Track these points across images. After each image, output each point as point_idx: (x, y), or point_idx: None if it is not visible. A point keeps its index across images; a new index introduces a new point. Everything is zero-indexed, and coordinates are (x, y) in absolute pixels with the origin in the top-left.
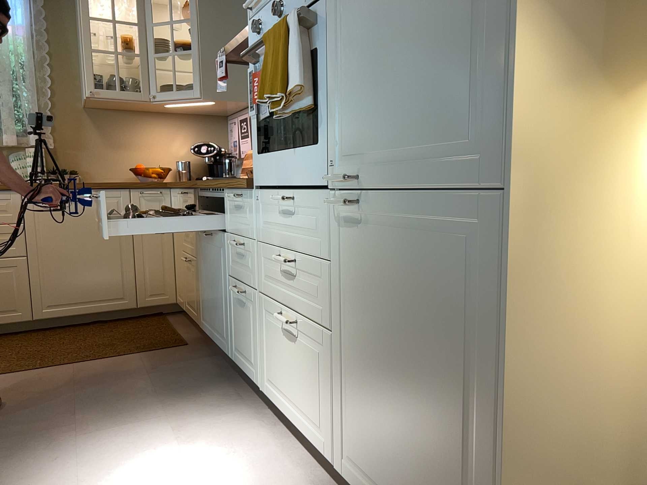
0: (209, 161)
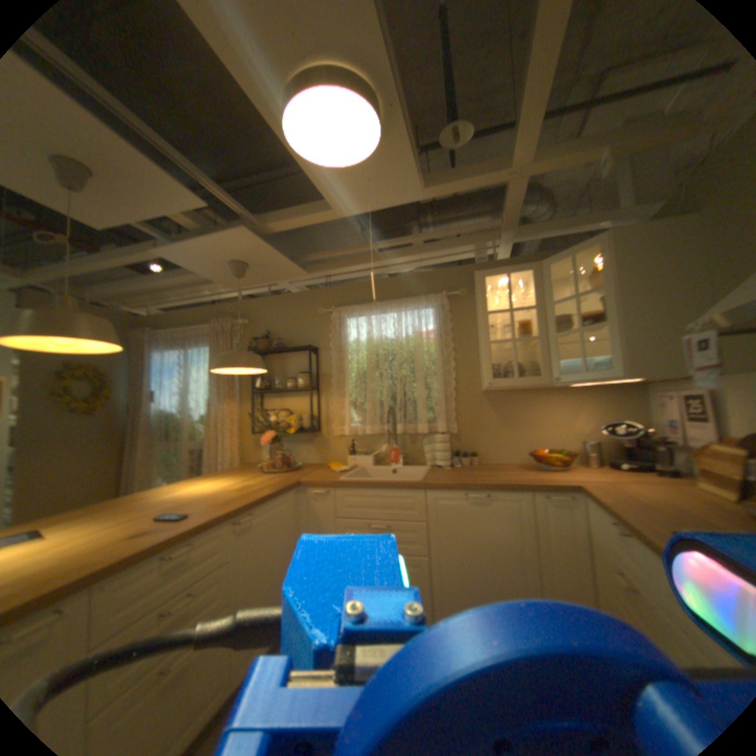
0: (631, 445)
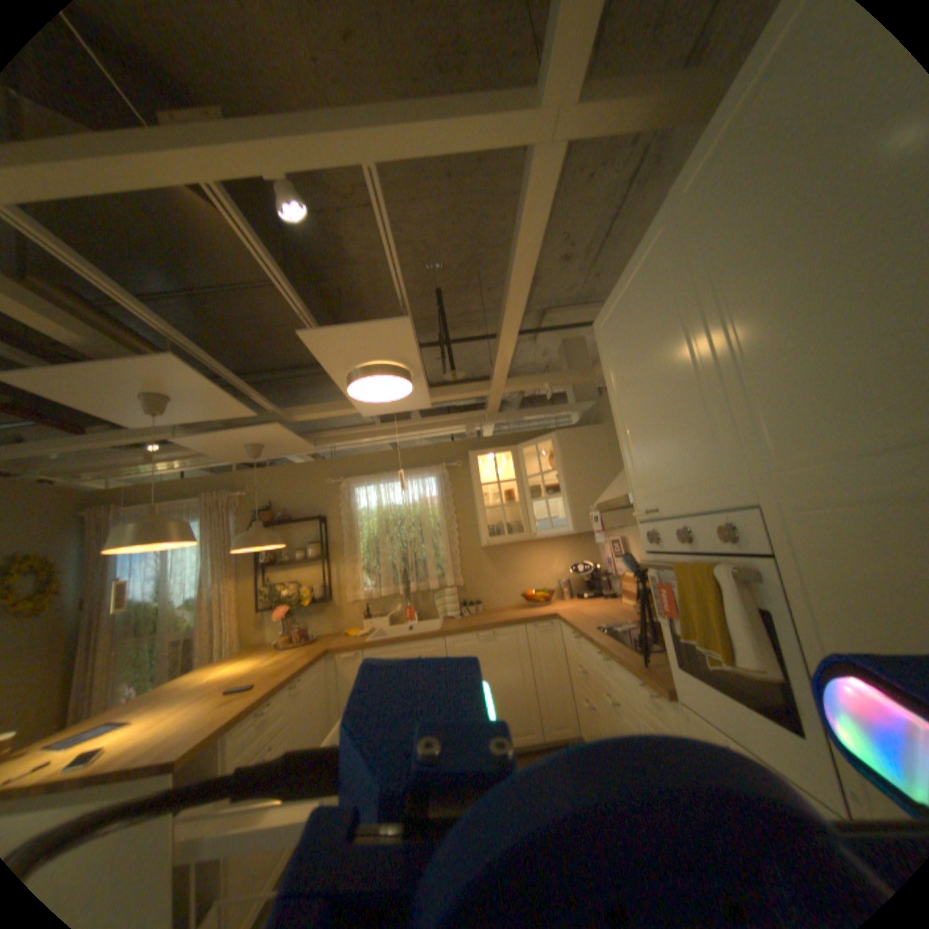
0: (587, 579)
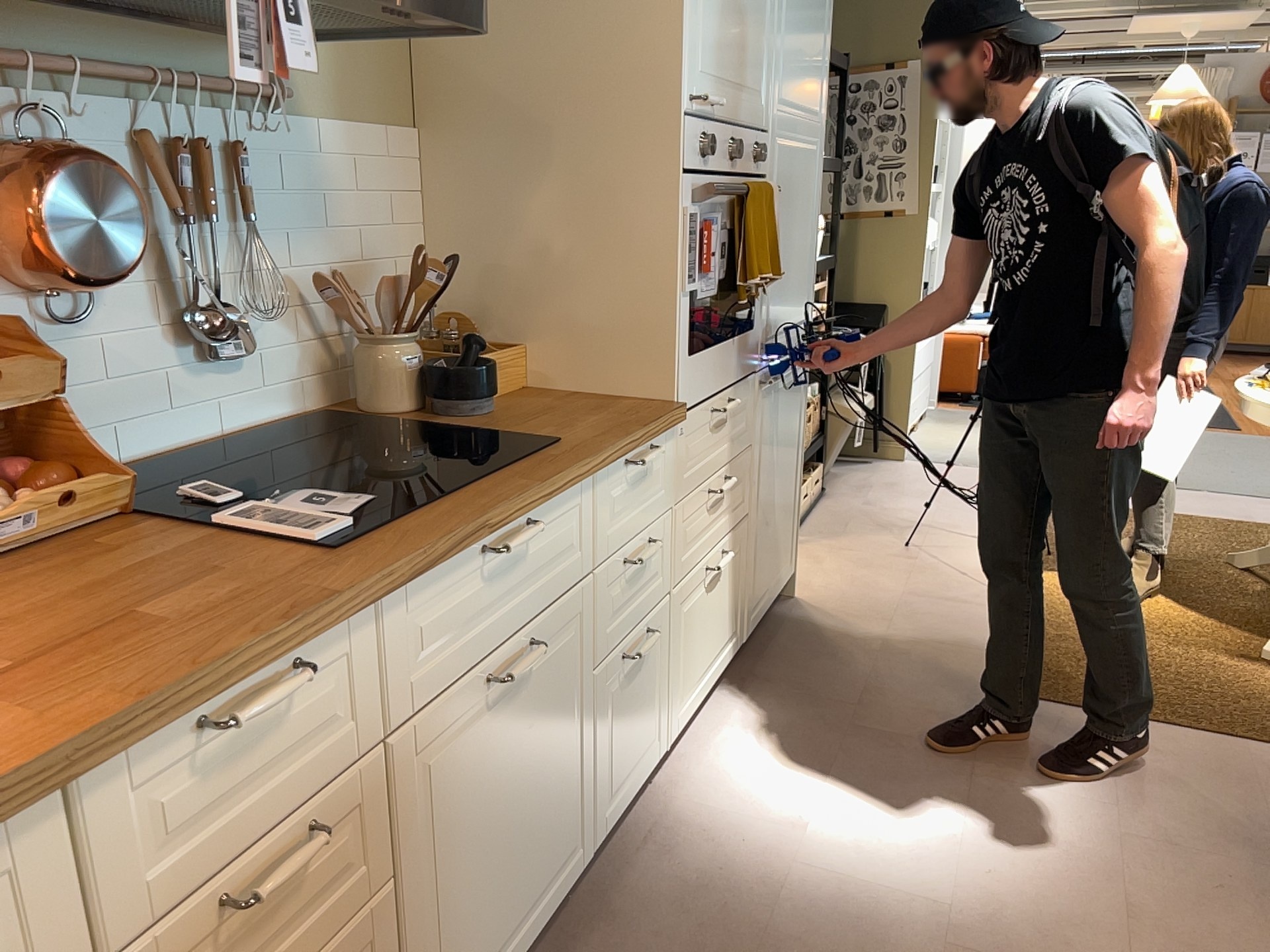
0: None
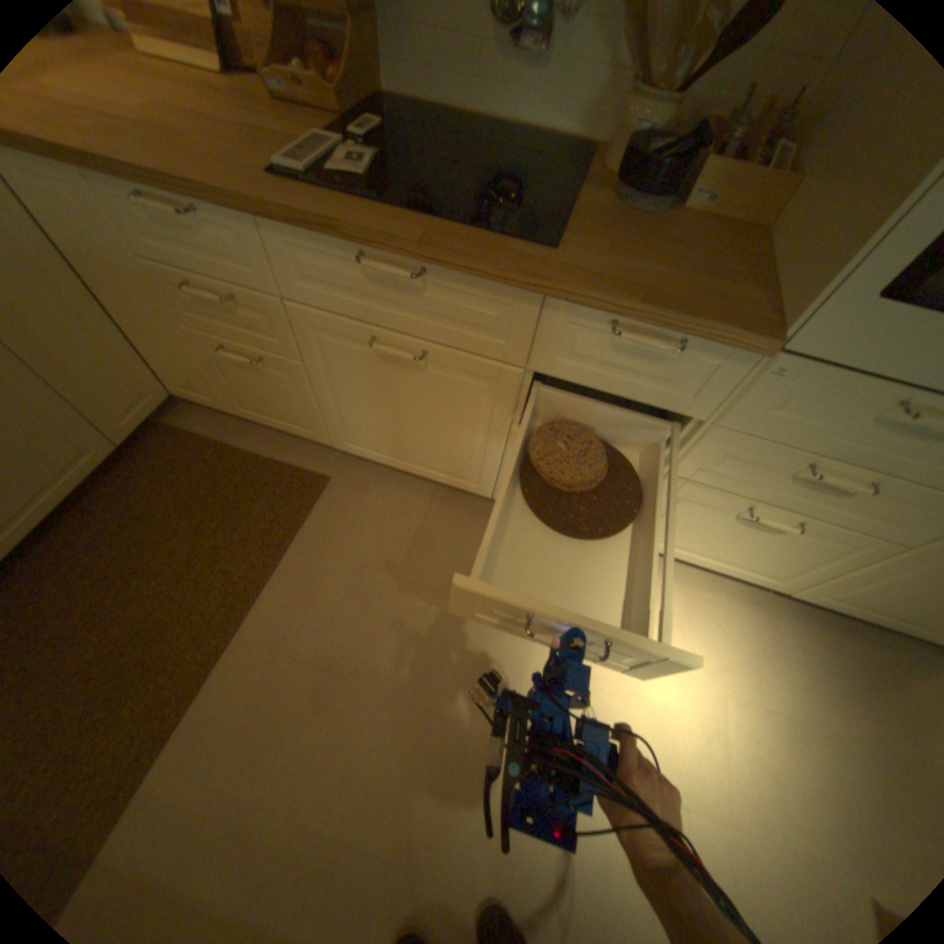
0: None
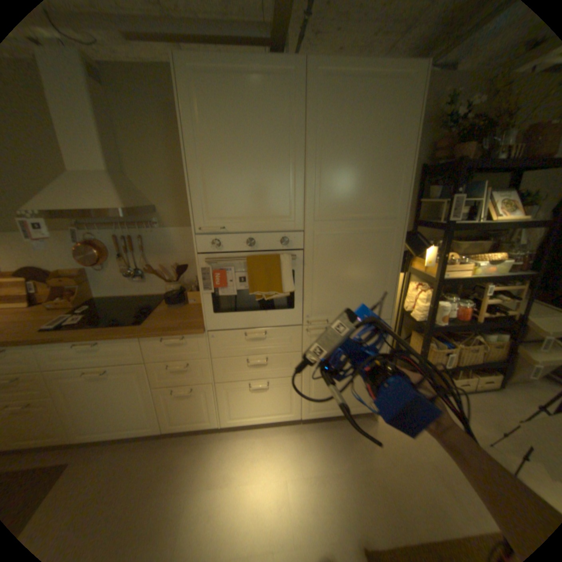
0: None
